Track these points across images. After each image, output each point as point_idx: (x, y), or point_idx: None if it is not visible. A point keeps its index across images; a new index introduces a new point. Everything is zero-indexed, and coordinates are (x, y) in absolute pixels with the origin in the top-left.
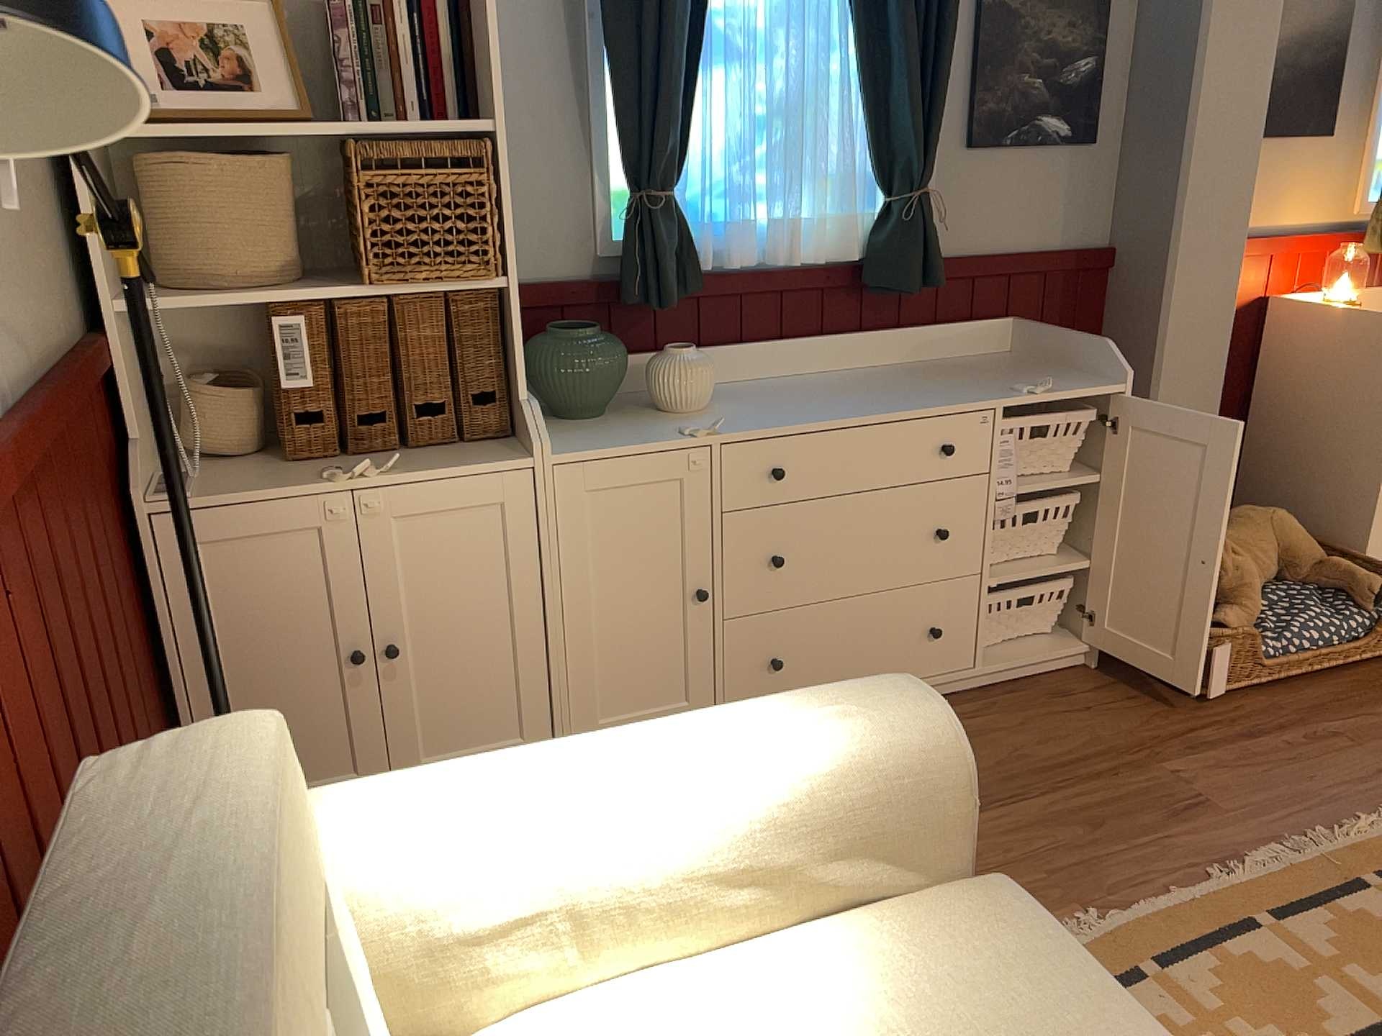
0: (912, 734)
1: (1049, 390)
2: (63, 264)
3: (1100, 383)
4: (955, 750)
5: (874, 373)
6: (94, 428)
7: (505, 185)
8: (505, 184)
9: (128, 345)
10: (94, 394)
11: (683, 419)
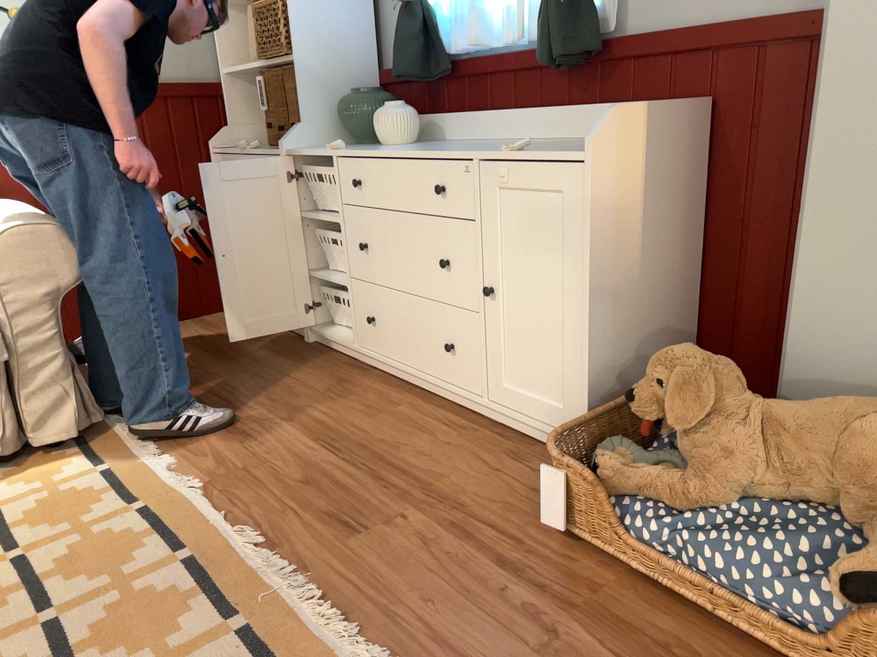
0: (1, 229)
1: (532, 150)
2: (205, 56)
3: (585, 150)
4: (1, 243)
5: (544, 141)
6: (197, 116)
7: (290, 5)
8: (300, 5)
9: (241, 91)
10: (203, 105)
11: (369, 147)
